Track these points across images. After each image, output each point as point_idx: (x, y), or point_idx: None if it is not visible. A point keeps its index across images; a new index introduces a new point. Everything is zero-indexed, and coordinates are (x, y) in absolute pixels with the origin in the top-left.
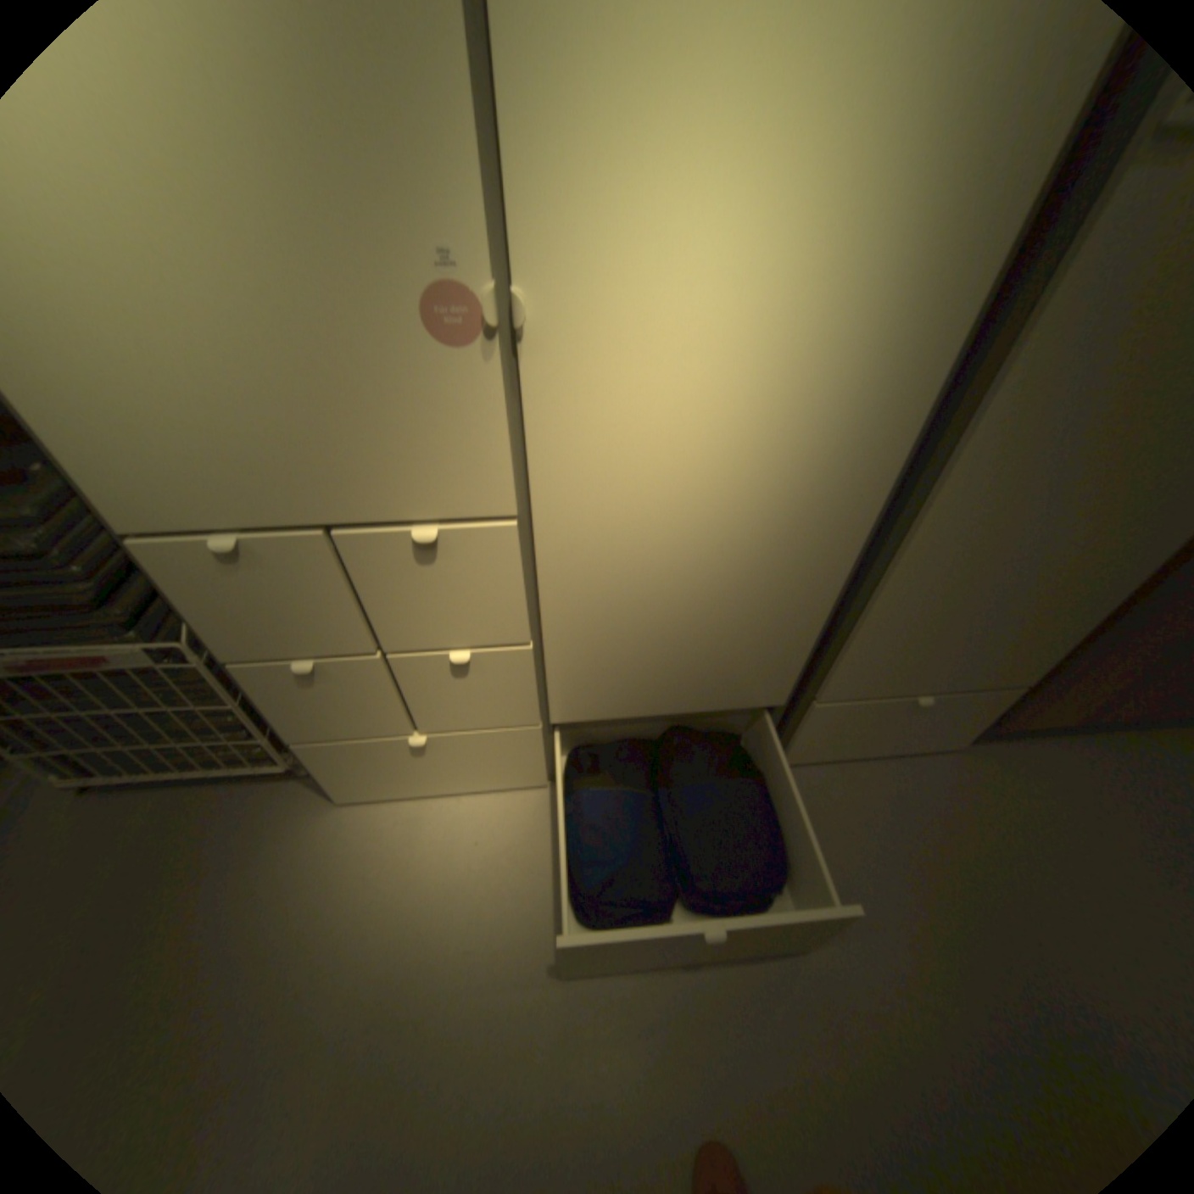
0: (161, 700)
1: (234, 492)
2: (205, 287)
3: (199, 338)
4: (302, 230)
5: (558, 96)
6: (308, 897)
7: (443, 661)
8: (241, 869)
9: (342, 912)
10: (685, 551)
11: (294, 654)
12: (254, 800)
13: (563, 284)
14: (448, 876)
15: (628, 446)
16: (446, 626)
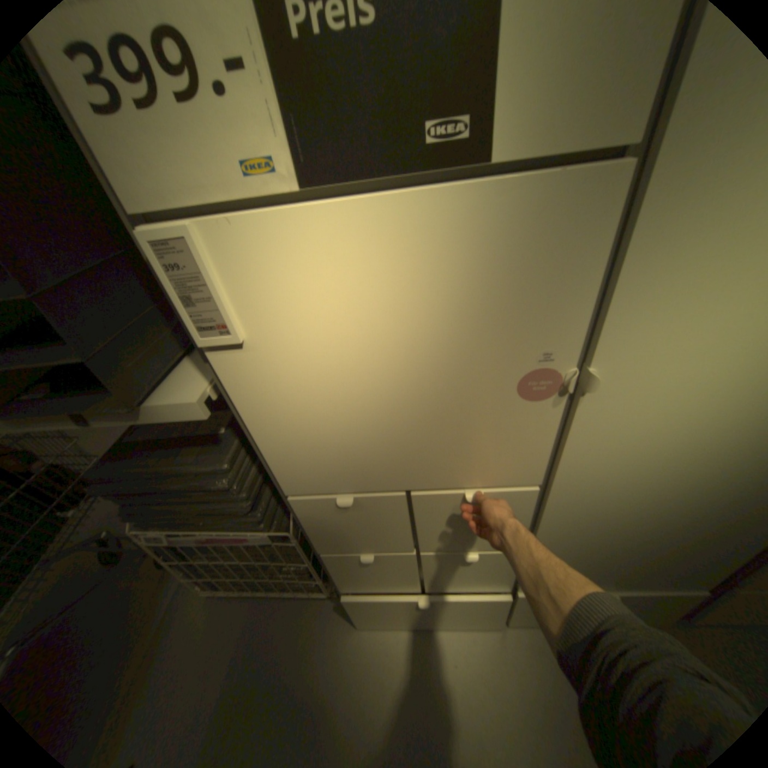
0: (268, 560)
1: (360, 476)
2: (385, 383)
3: (371, 407)
4: (457, 352)
5: (668, 267)
6: (346, 698)
7: (457, 558)
8: (302, 668)
9: (370, 715)
10: (663, 503)
11: (363, 551)
12: (305, 614)
13: (629, 364)
14: (440, 695)
15: (642, 447)
16: (466, 541)
